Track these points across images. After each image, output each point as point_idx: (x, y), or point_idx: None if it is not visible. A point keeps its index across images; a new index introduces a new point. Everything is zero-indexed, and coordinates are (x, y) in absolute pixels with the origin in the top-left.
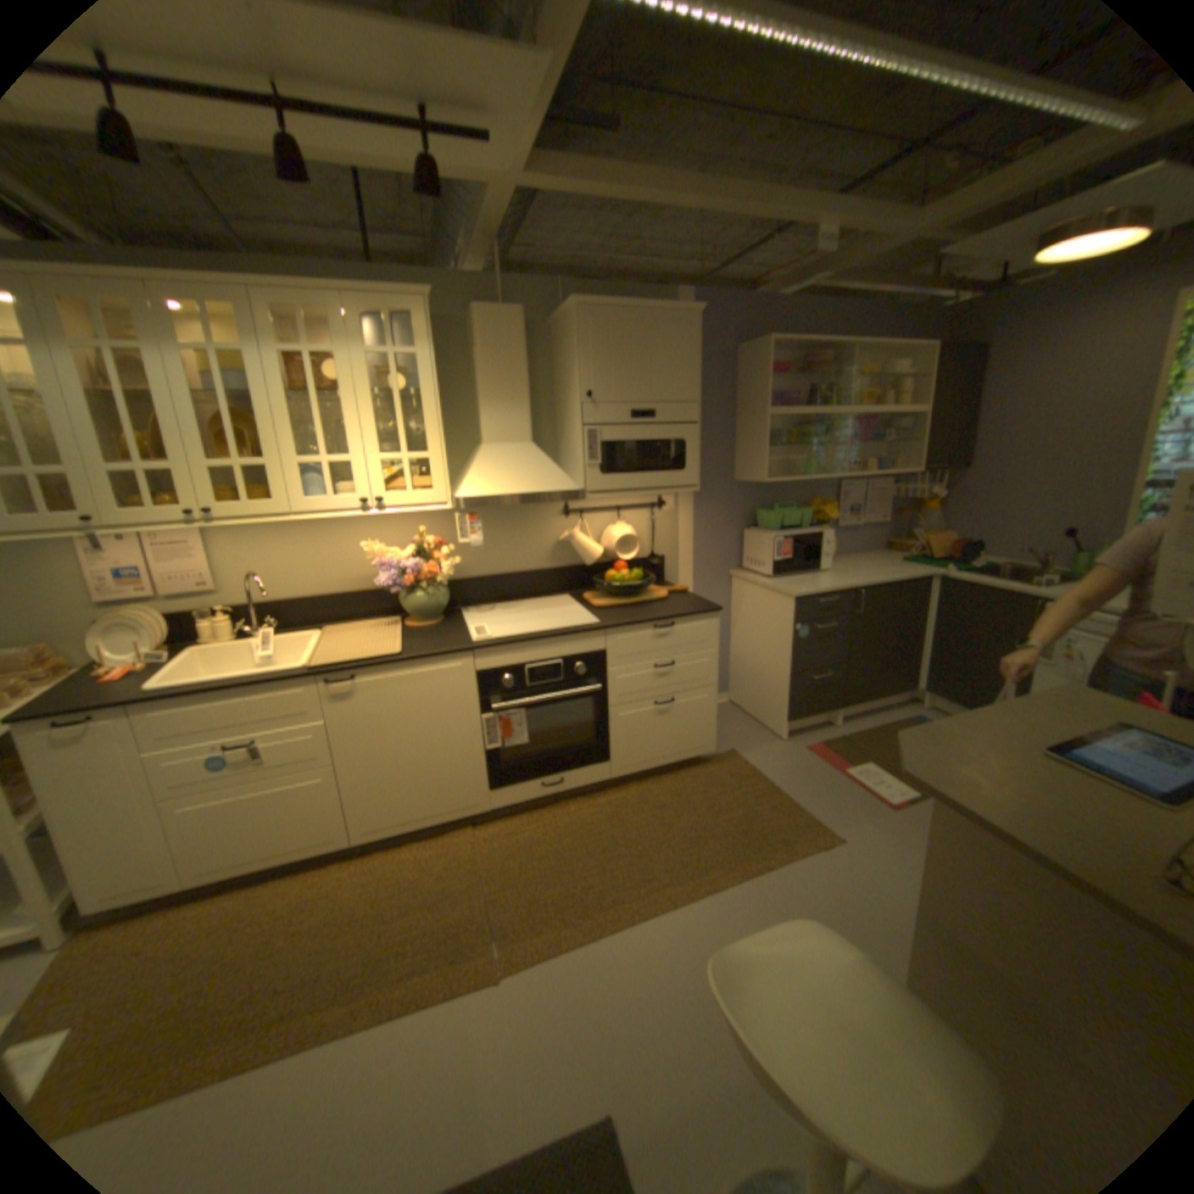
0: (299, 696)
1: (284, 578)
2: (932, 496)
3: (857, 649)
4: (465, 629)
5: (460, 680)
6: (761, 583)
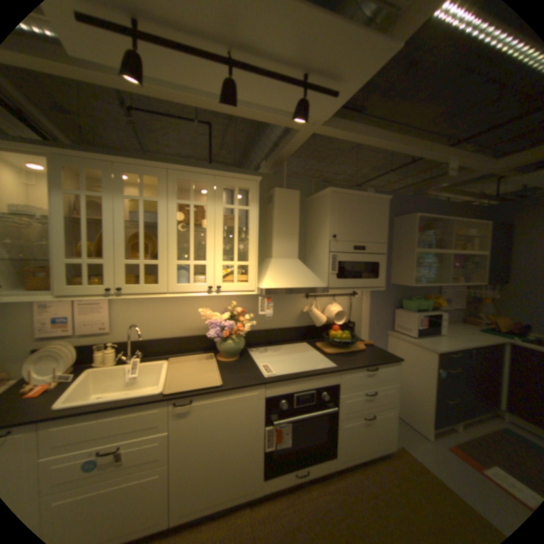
0: (155, 414)
1: (151, 326)
2: (485, 296)
3: (471, 385)
4: (256, 366)
5: (256, 404)
6: (412, 342)
